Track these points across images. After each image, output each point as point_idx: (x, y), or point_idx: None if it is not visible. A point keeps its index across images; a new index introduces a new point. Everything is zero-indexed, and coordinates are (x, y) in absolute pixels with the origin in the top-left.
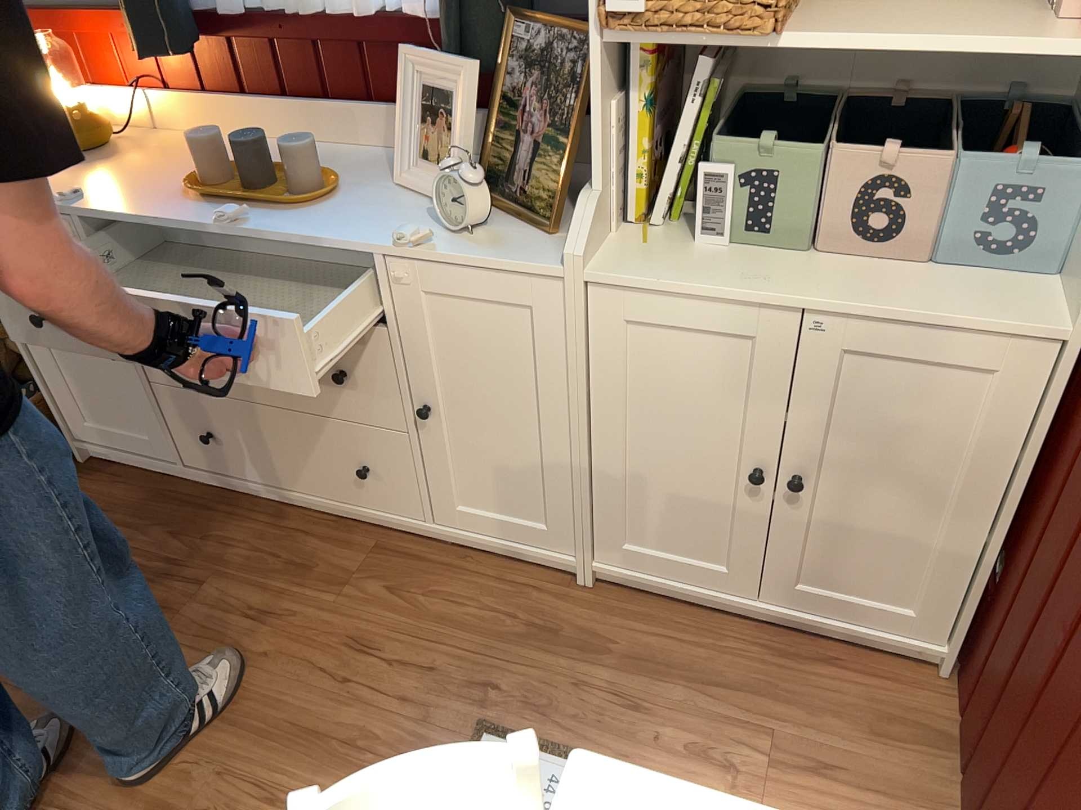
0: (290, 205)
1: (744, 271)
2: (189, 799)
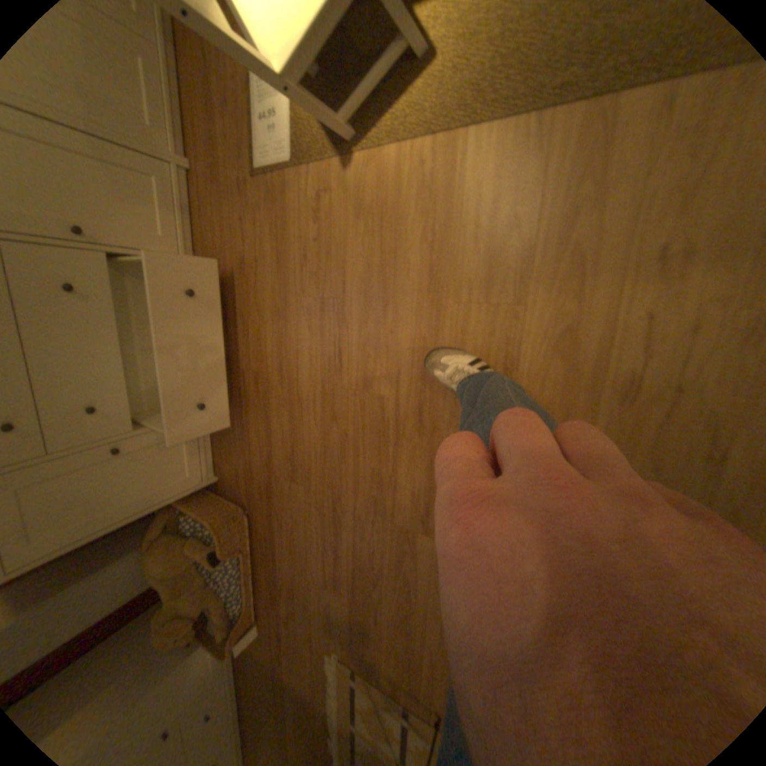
0: None
1: None
2: (313, 299)
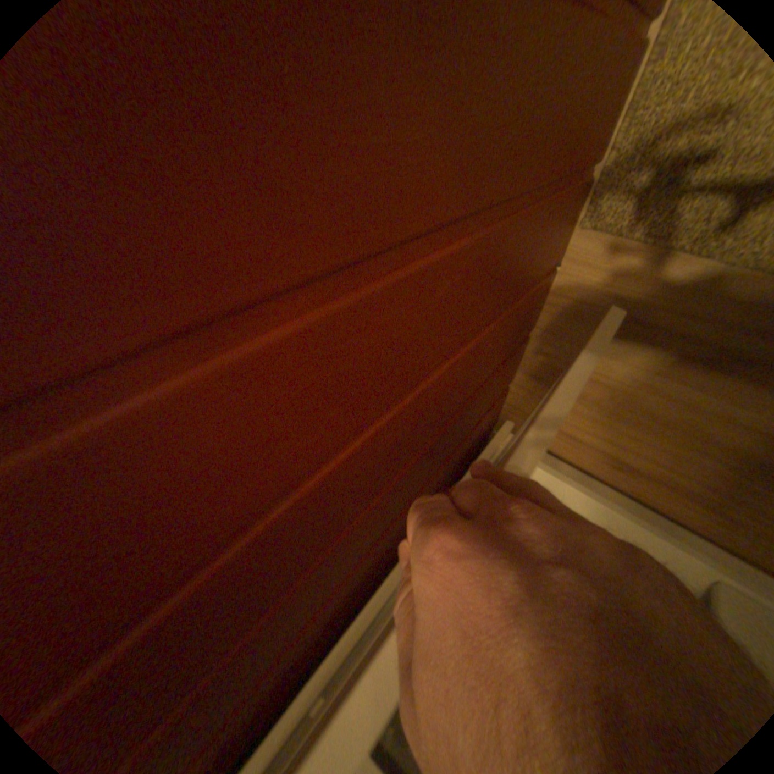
0: None
1: None
2: None
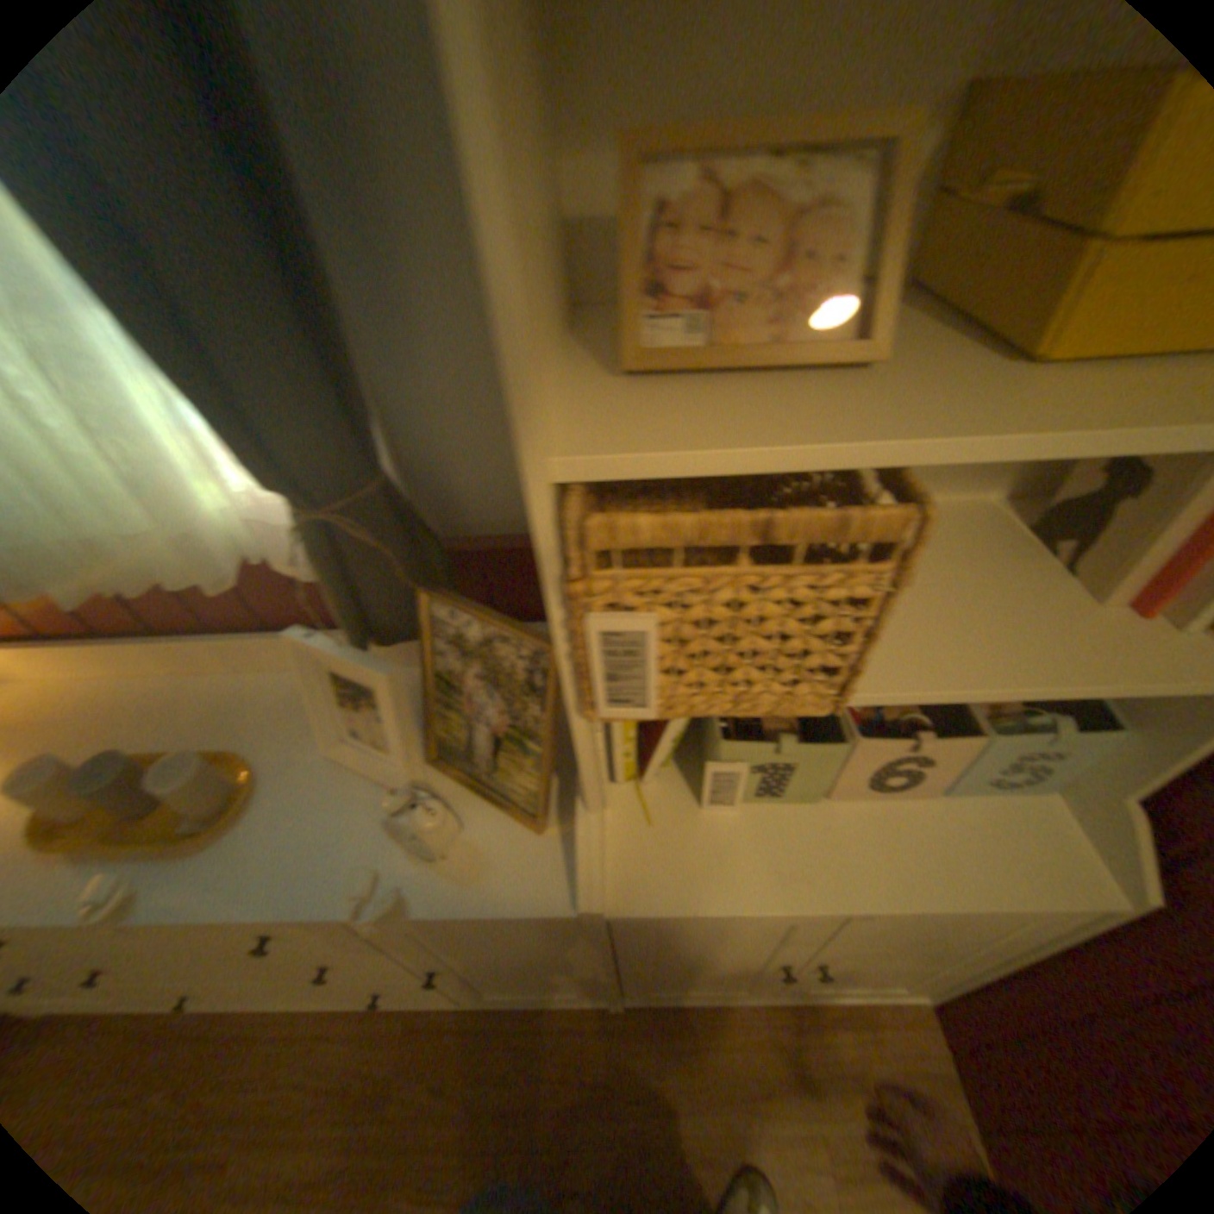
0: (174, 851)
1: (777, 857)
2: None
